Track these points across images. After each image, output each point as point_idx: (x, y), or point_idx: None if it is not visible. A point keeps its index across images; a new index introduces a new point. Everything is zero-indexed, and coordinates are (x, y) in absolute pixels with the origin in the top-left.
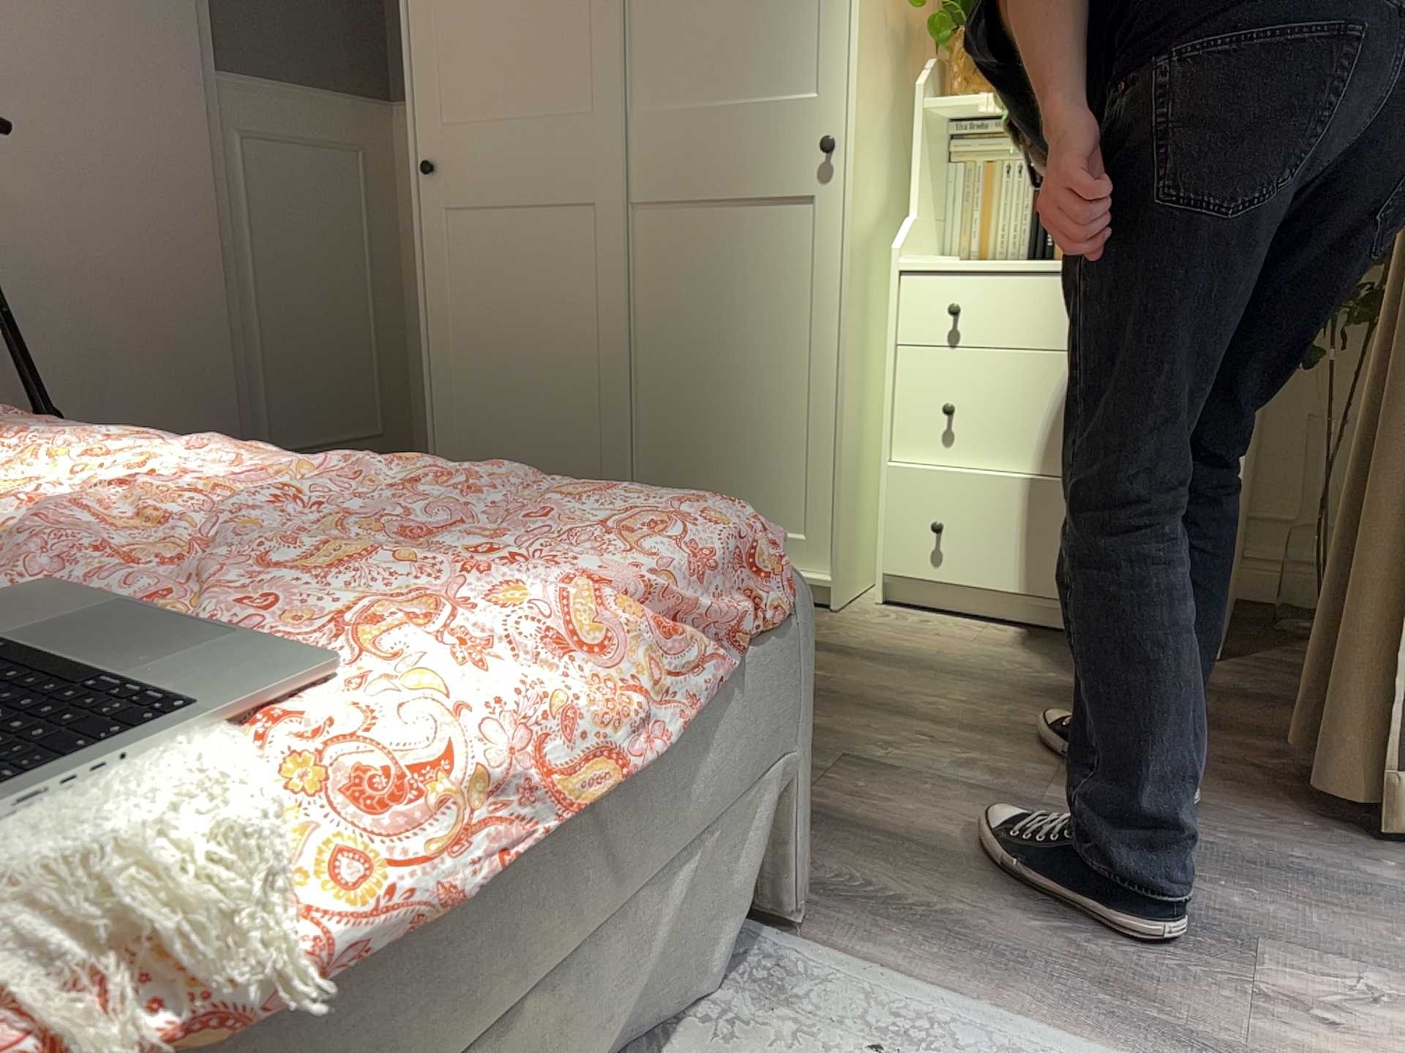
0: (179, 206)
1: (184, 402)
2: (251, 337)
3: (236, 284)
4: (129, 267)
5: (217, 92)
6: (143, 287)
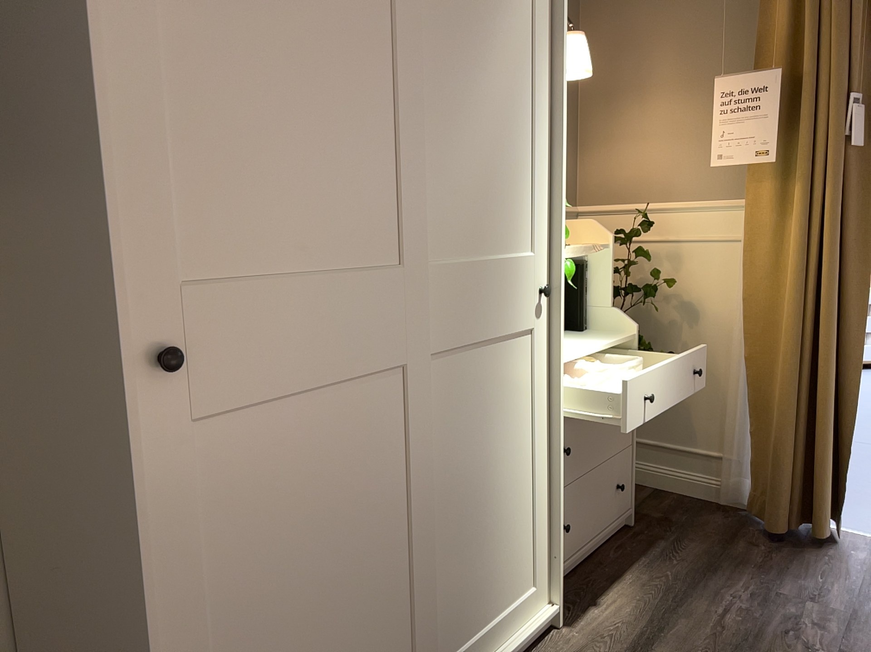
0: None
1: None
2: None
3: None
4: None
5: None
6: None
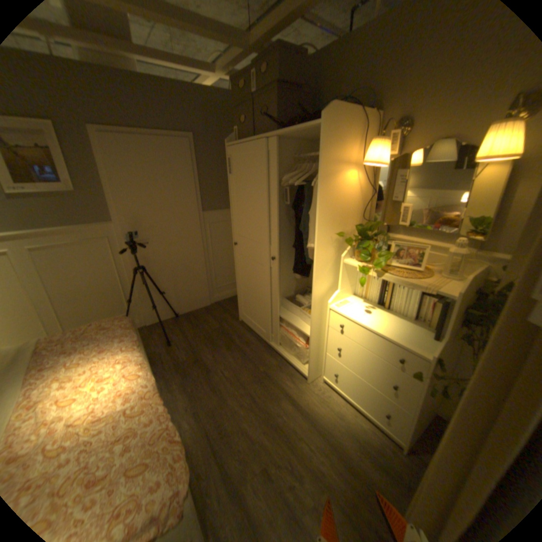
0: (192, 243)
1: (194, 282)
2: (210, 266)
3: (206, 256)
4: (181, 258)
5: (201, 216)
6: (184, 261)
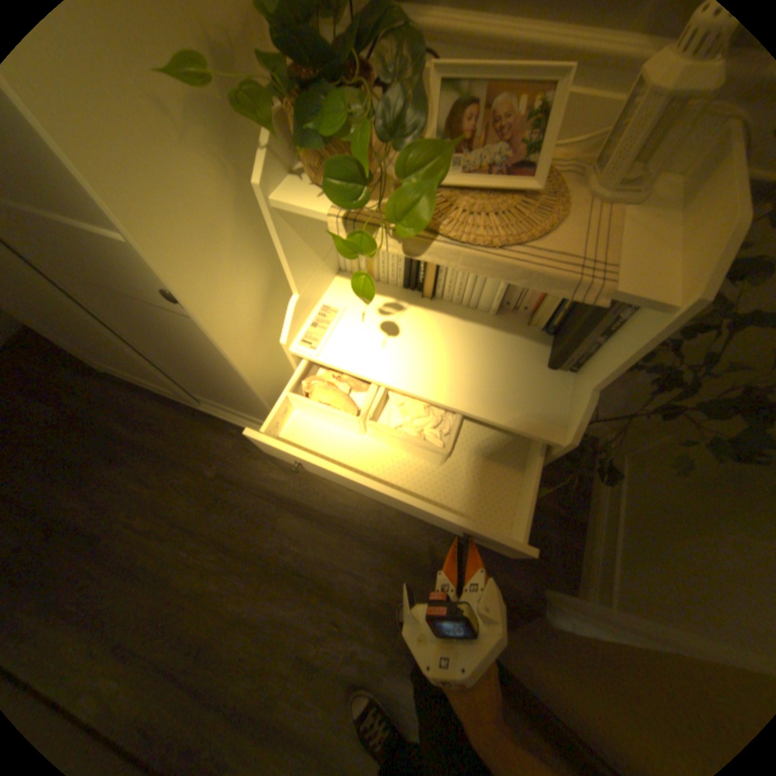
0: None
1: None
2: None
3: None
4: None
5: None
6: None
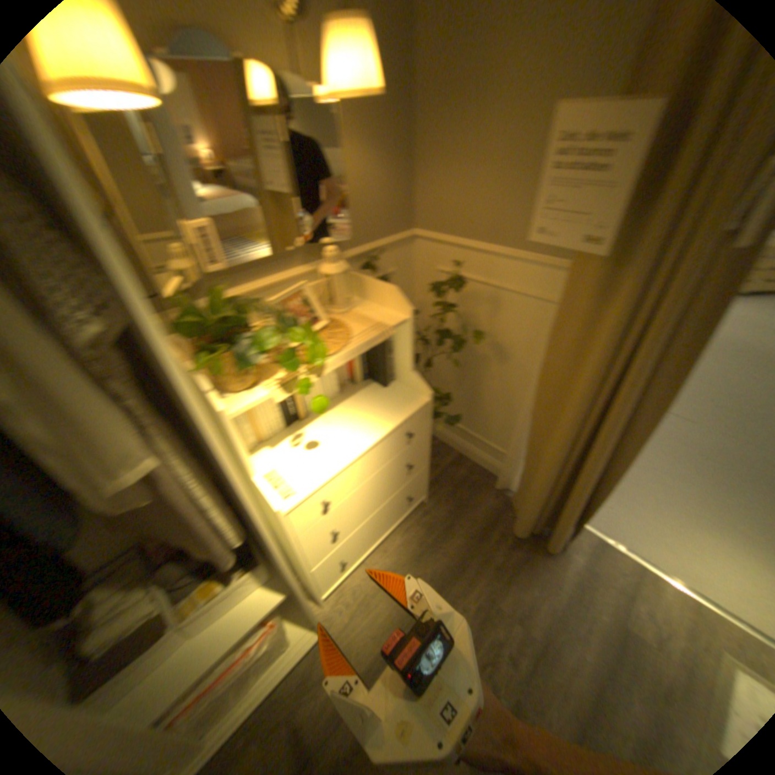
0: None
1: None
2: None
3: None
4: None
5: None
6: None
